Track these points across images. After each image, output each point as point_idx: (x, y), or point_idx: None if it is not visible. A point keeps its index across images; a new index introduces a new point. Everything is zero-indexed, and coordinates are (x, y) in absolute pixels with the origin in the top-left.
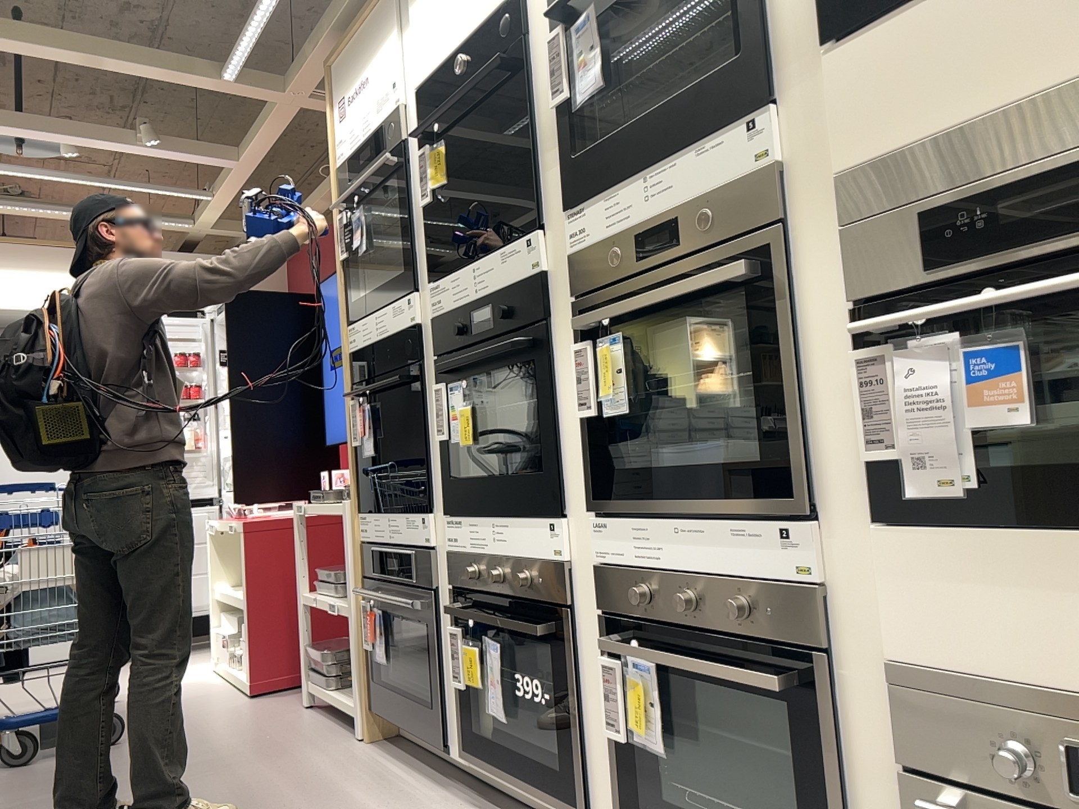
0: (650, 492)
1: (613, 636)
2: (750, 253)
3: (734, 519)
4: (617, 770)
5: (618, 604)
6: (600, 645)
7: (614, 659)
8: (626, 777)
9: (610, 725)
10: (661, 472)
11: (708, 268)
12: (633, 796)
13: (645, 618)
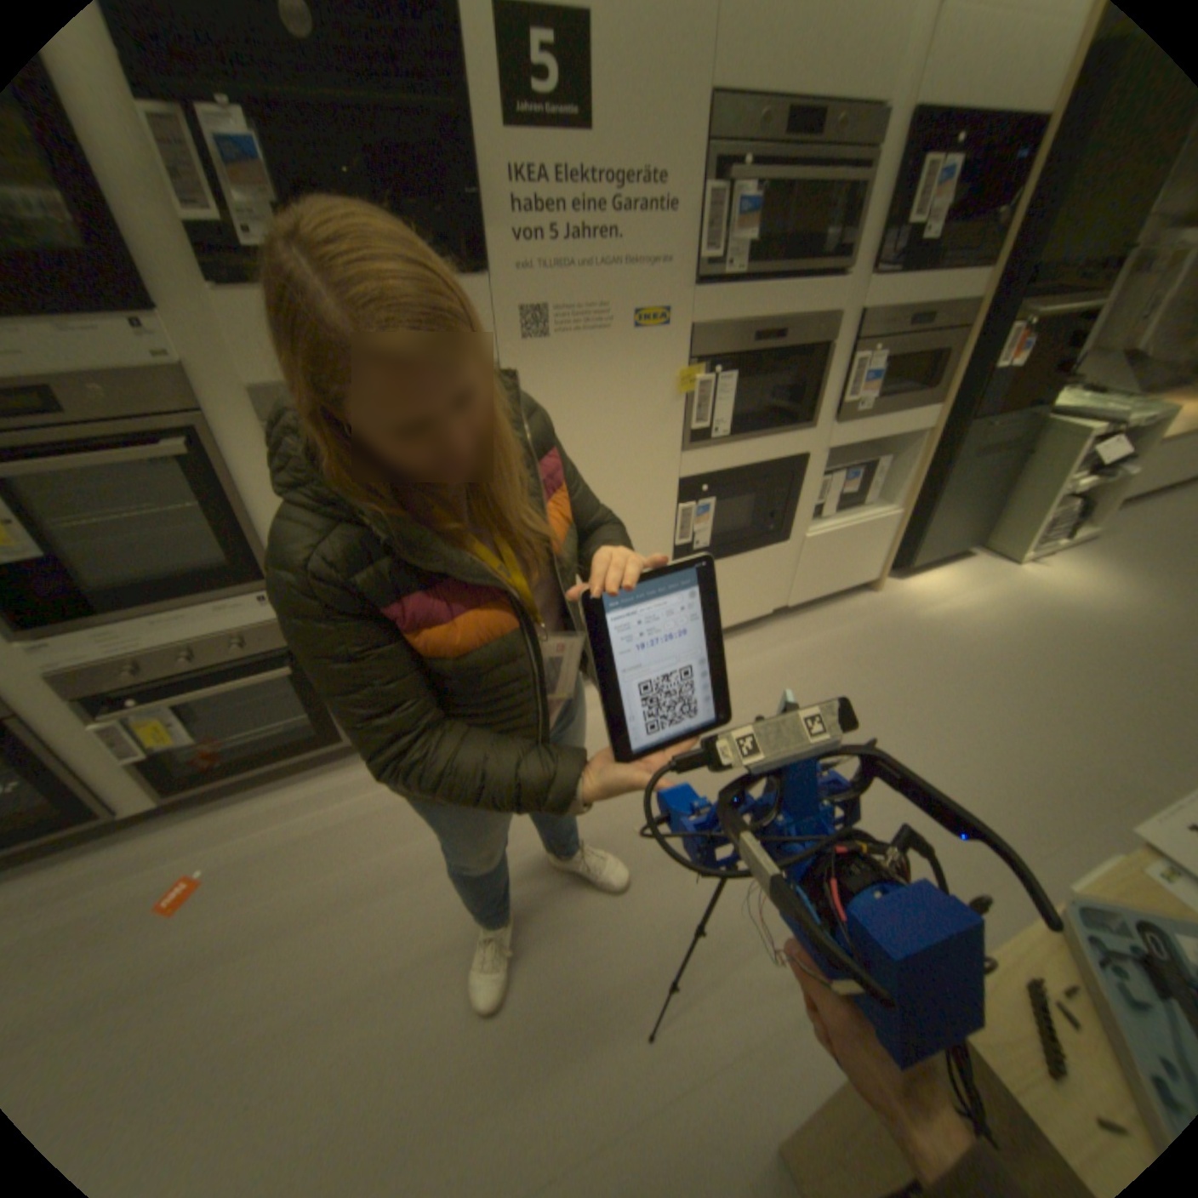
0: (104, 609)
1: (96, 711)
2: (172, 433)
3: (210, 604)
4: (133, 777)
5: (95, 690)
6: (99, 723)
7: (106, 723)
8: (149, 775)
9: (116, 759)
10: (105, 591)
11: (117, 439)
12: (153, 780)
13: (133, 686)
